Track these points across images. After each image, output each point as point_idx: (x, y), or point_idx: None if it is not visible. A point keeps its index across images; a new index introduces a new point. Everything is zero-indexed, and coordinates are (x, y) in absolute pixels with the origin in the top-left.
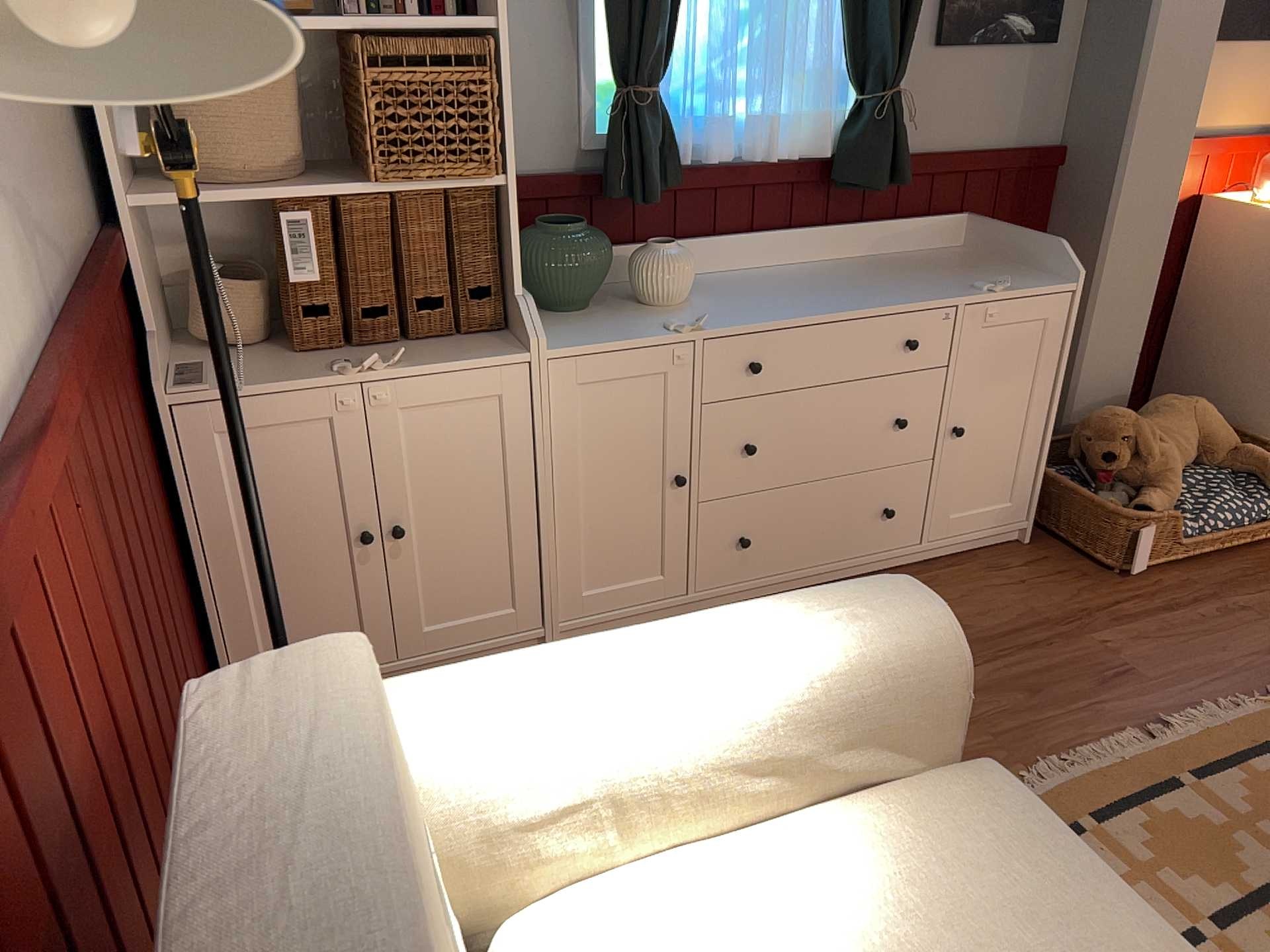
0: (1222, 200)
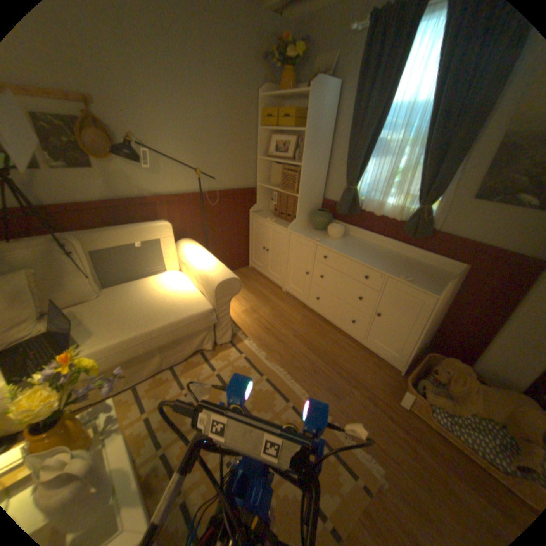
0: None
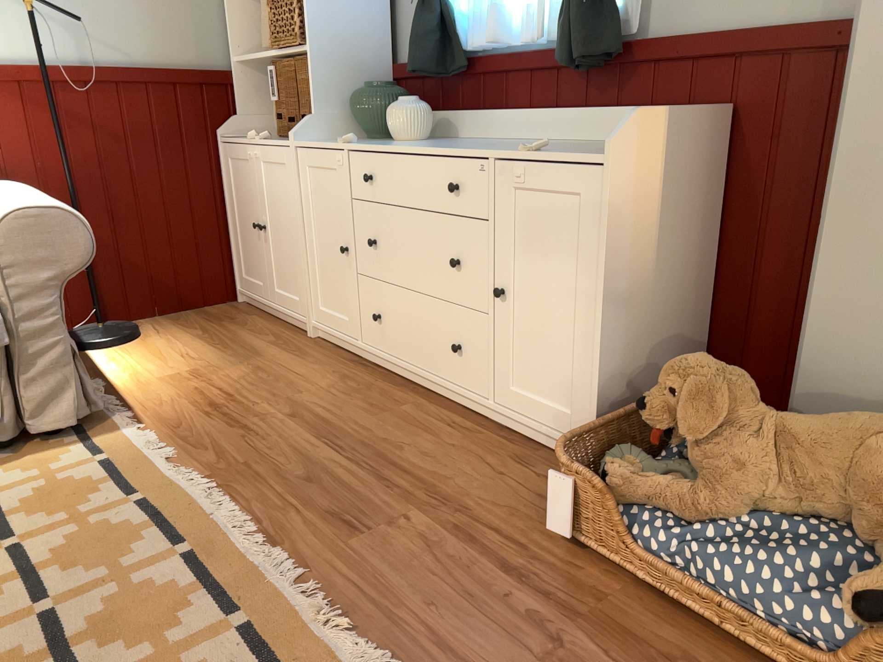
0: None
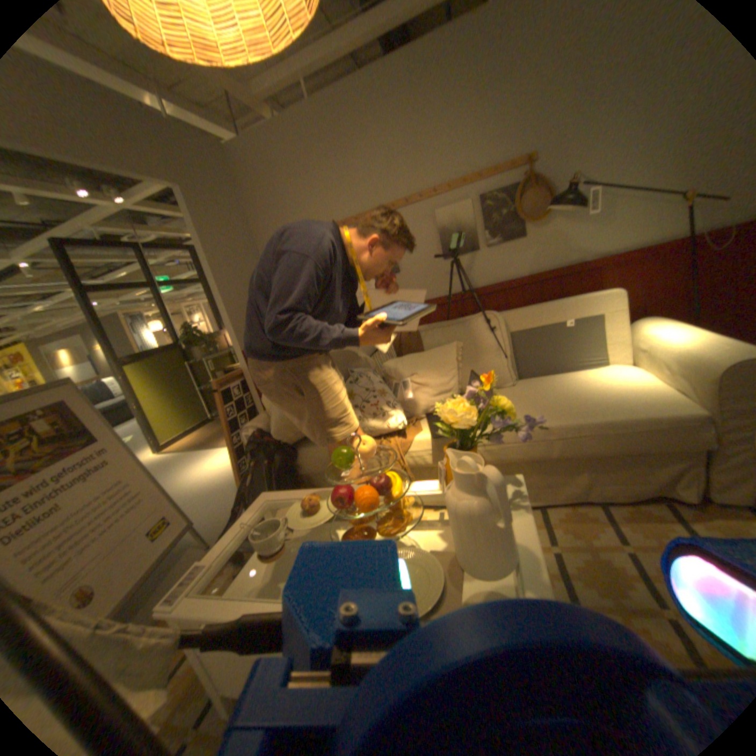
0: None
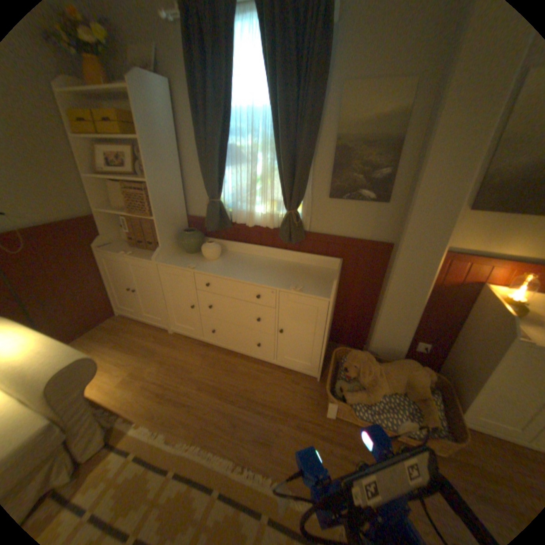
0: (492, 289)
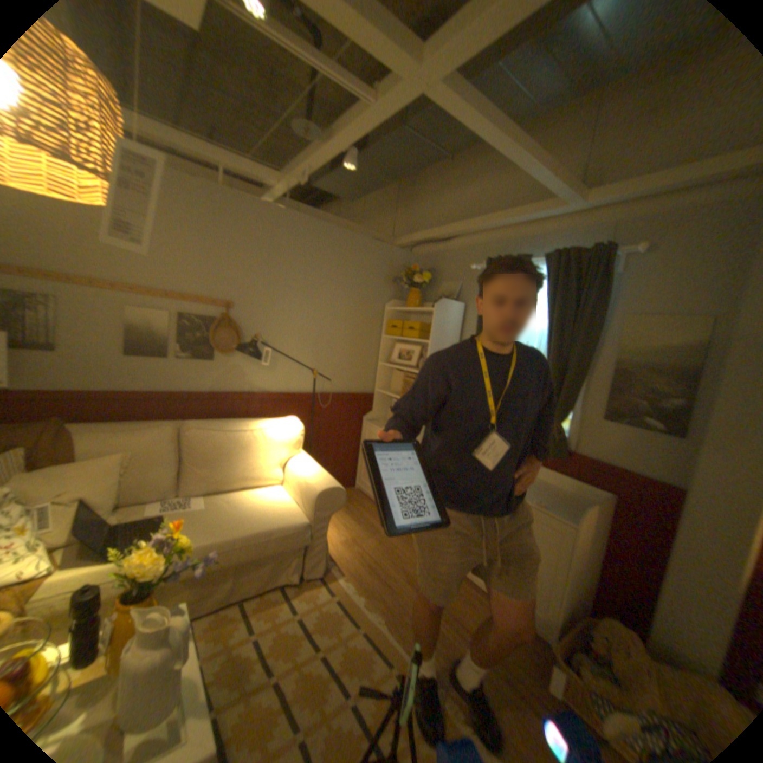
0: None
